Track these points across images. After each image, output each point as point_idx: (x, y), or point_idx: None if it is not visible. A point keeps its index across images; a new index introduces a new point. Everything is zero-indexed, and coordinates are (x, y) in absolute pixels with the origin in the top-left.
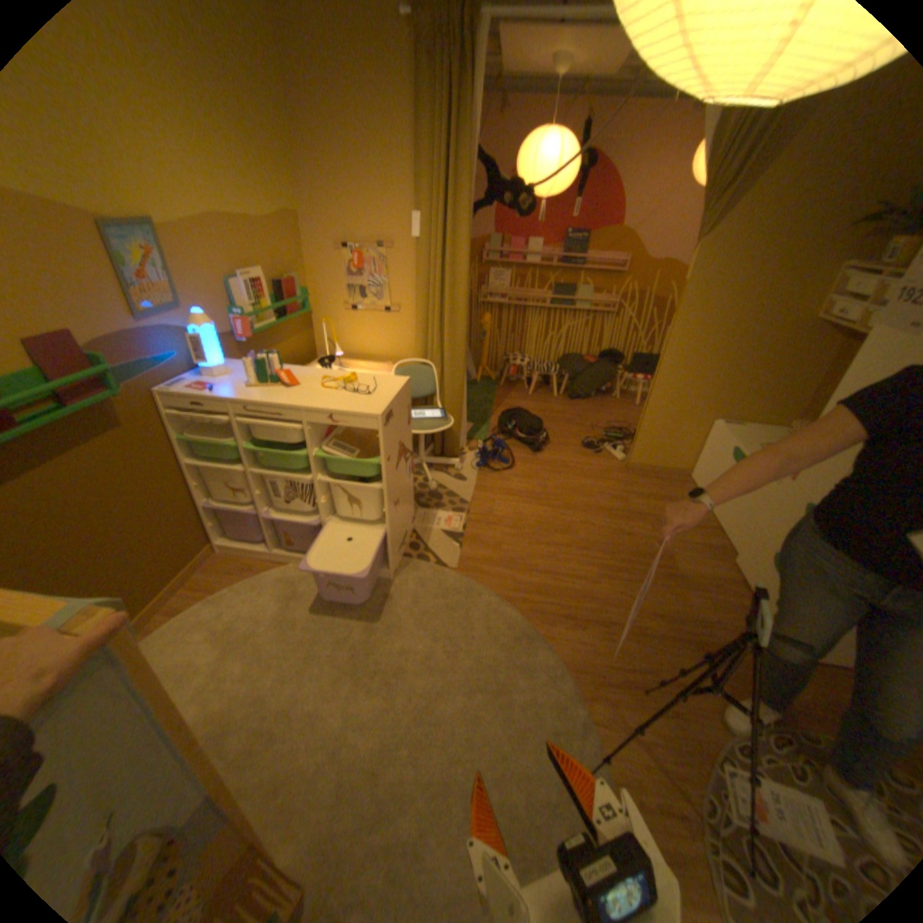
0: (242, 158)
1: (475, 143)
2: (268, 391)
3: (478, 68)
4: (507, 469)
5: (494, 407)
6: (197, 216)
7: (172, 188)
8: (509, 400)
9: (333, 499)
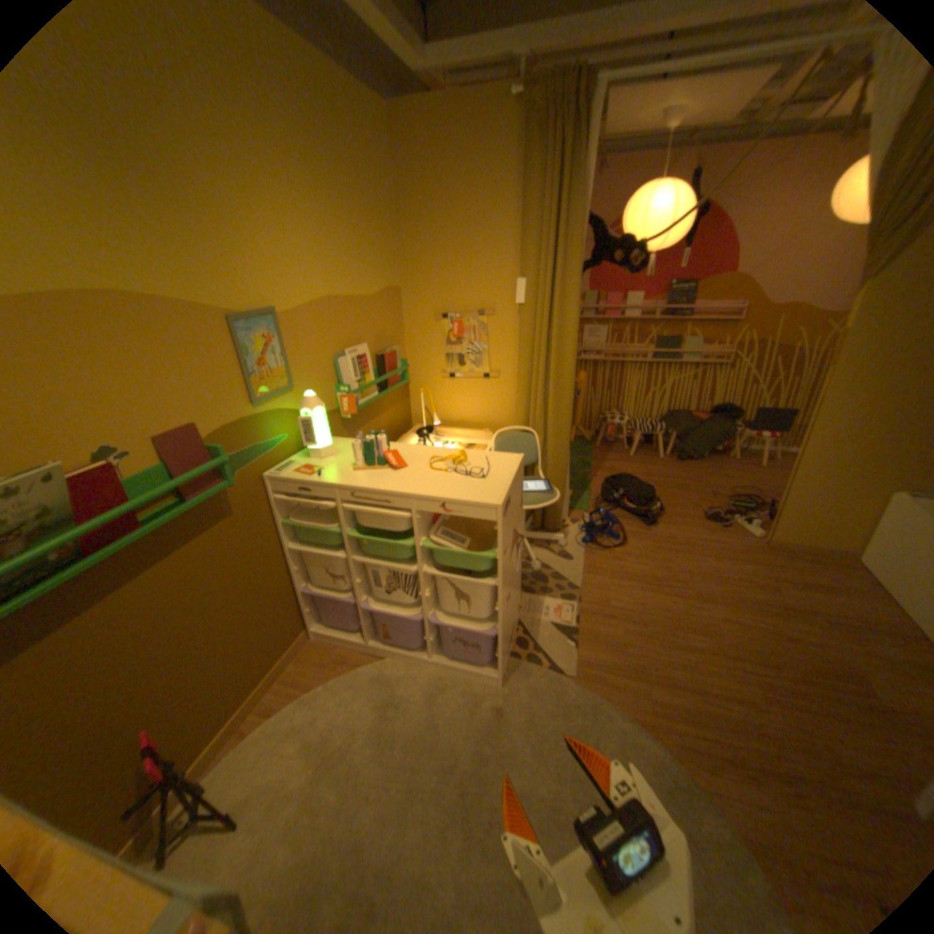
0: (355, 243)
1: (587, 204)
2: (376, 474)
3: (593, 131)
4: (619, 546)
5: (593, 470)
6: (314, 301)
7: (294, 277)
8: (608, 462)
9: (436, 589)
